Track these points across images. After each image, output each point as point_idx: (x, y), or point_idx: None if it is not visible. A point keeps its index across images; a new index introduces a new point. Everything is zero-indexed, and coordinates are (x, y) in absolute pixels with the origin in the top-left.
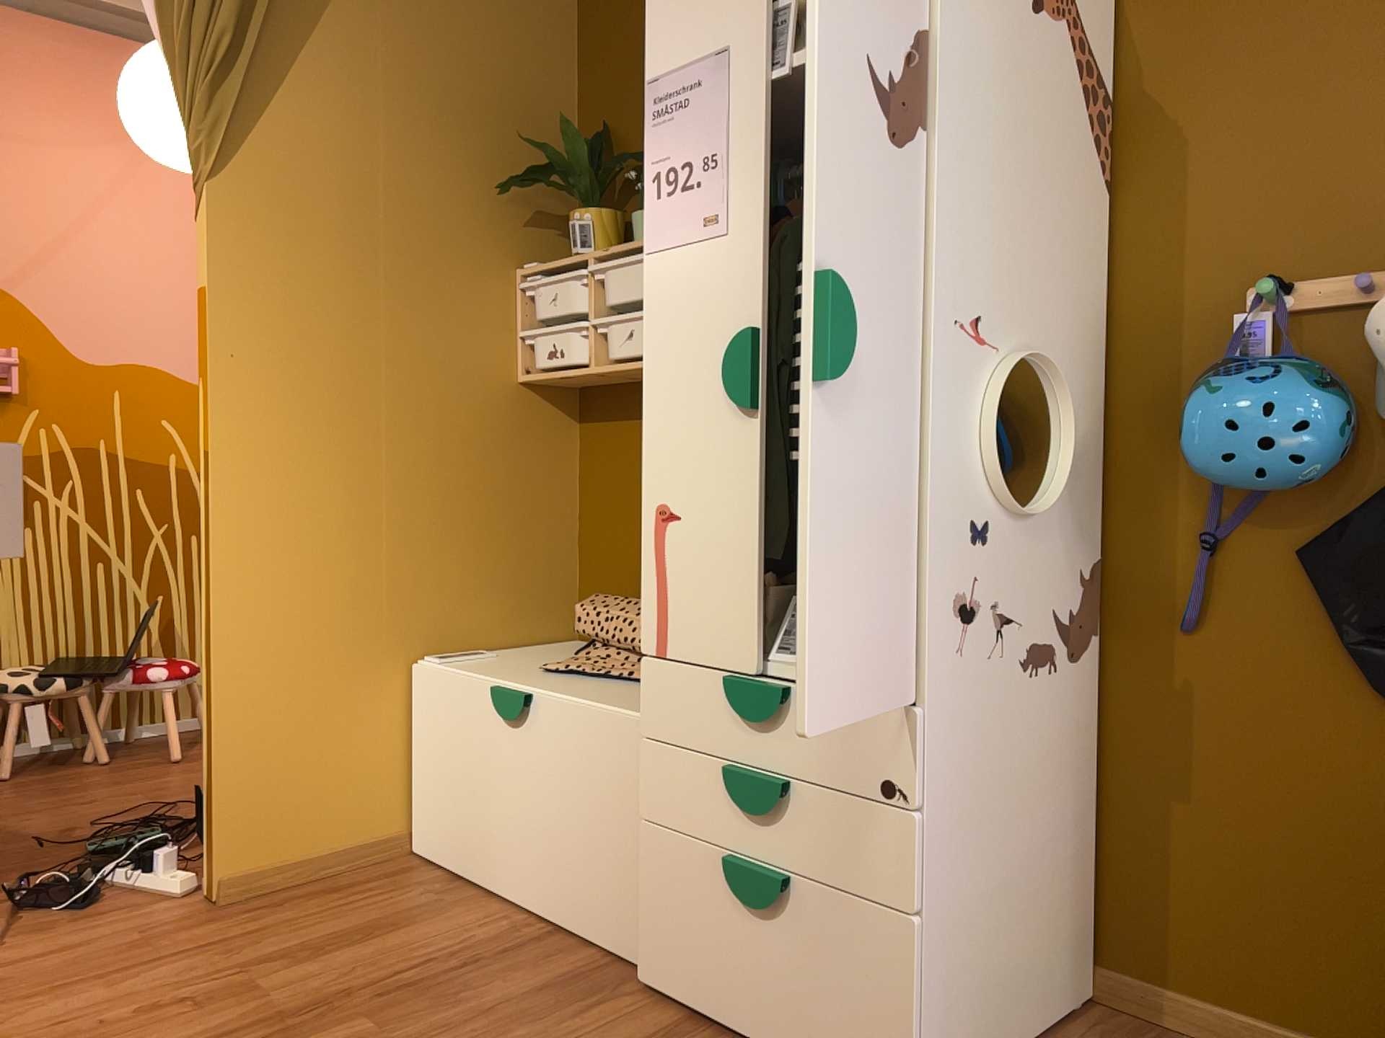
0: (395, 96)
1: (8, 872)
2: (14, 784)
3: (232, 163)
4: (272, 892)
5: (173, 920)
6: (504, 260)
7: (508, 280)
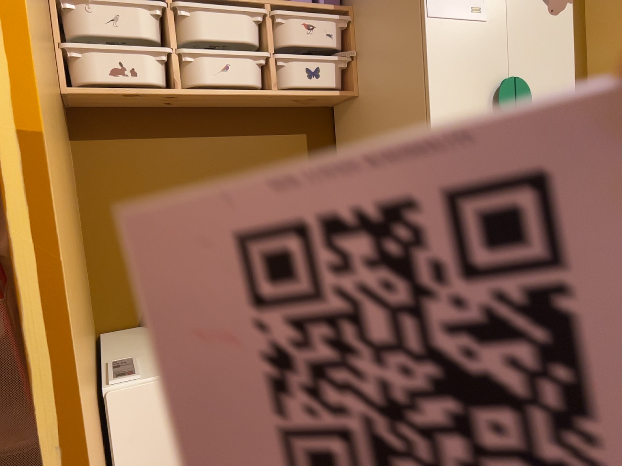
0: None
1: None
2: None
3: None
4: None
5: None
6: None
7: None
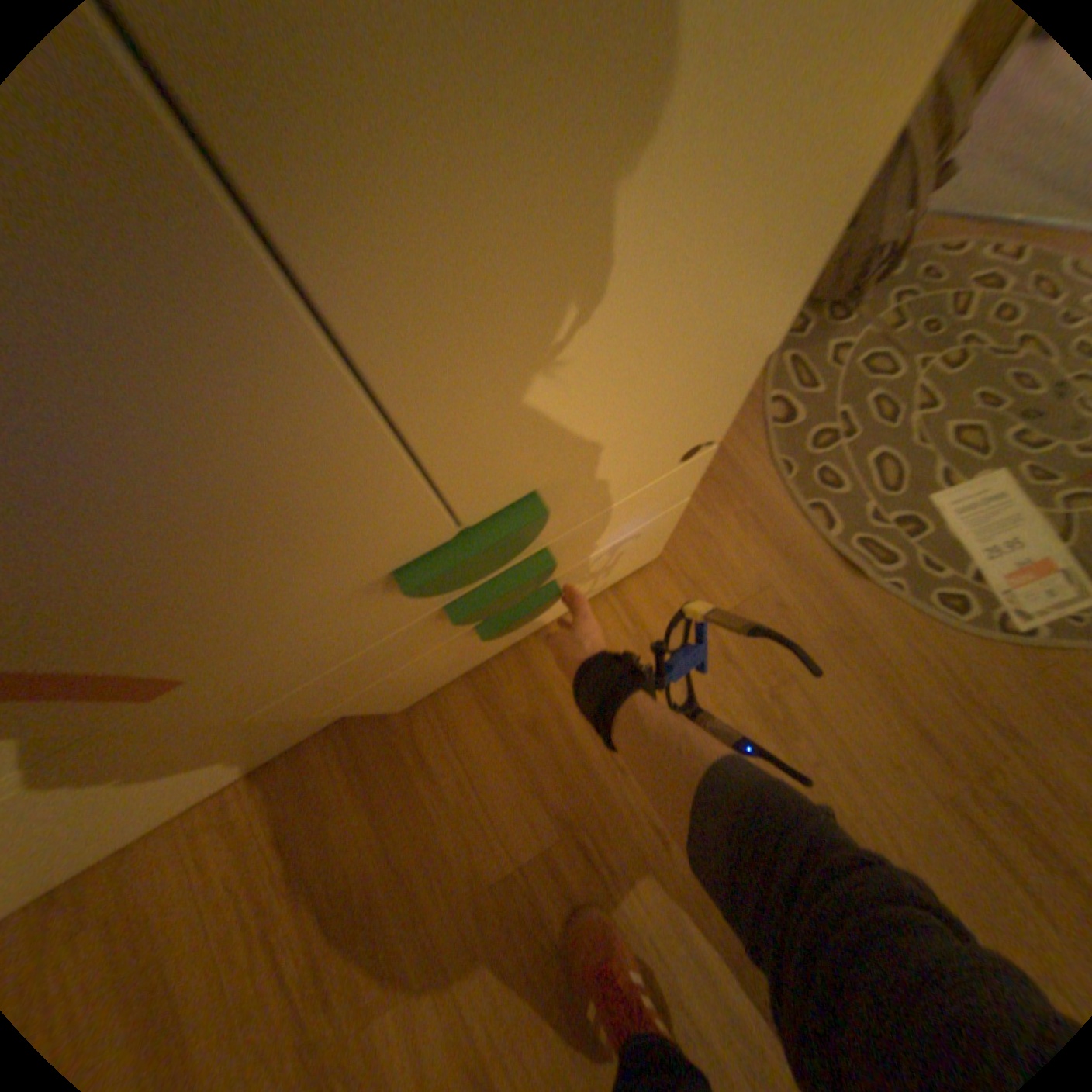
0: None
1: None
2: None
3: None
4: None
5: None
6: None
7: None
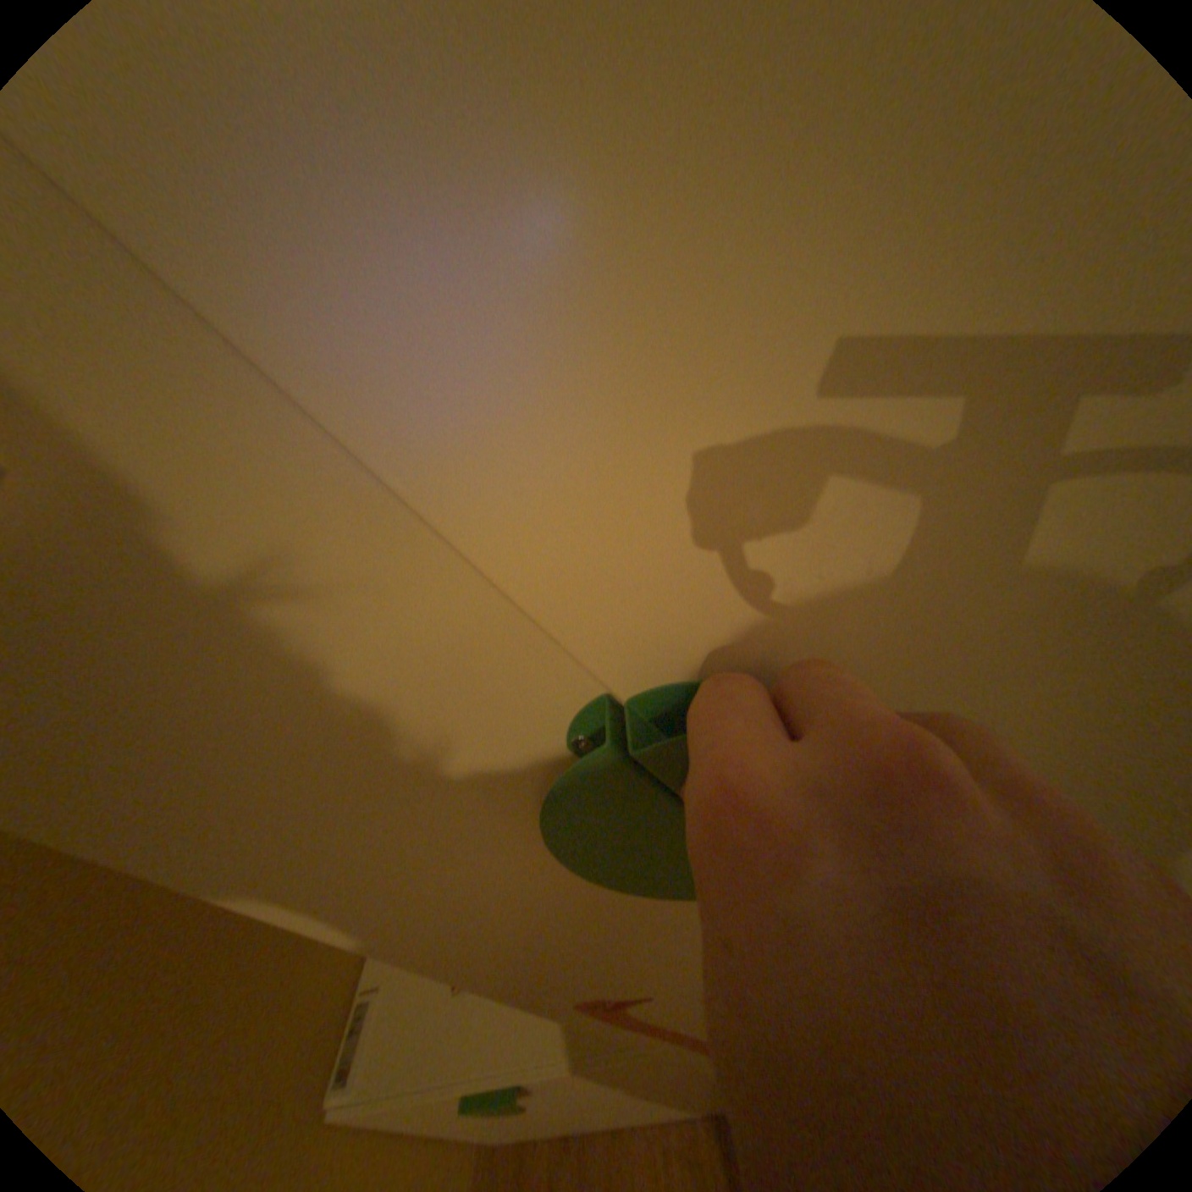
0: None
1: None
2: None
3: None
4: None
5: None
6: None
7: None
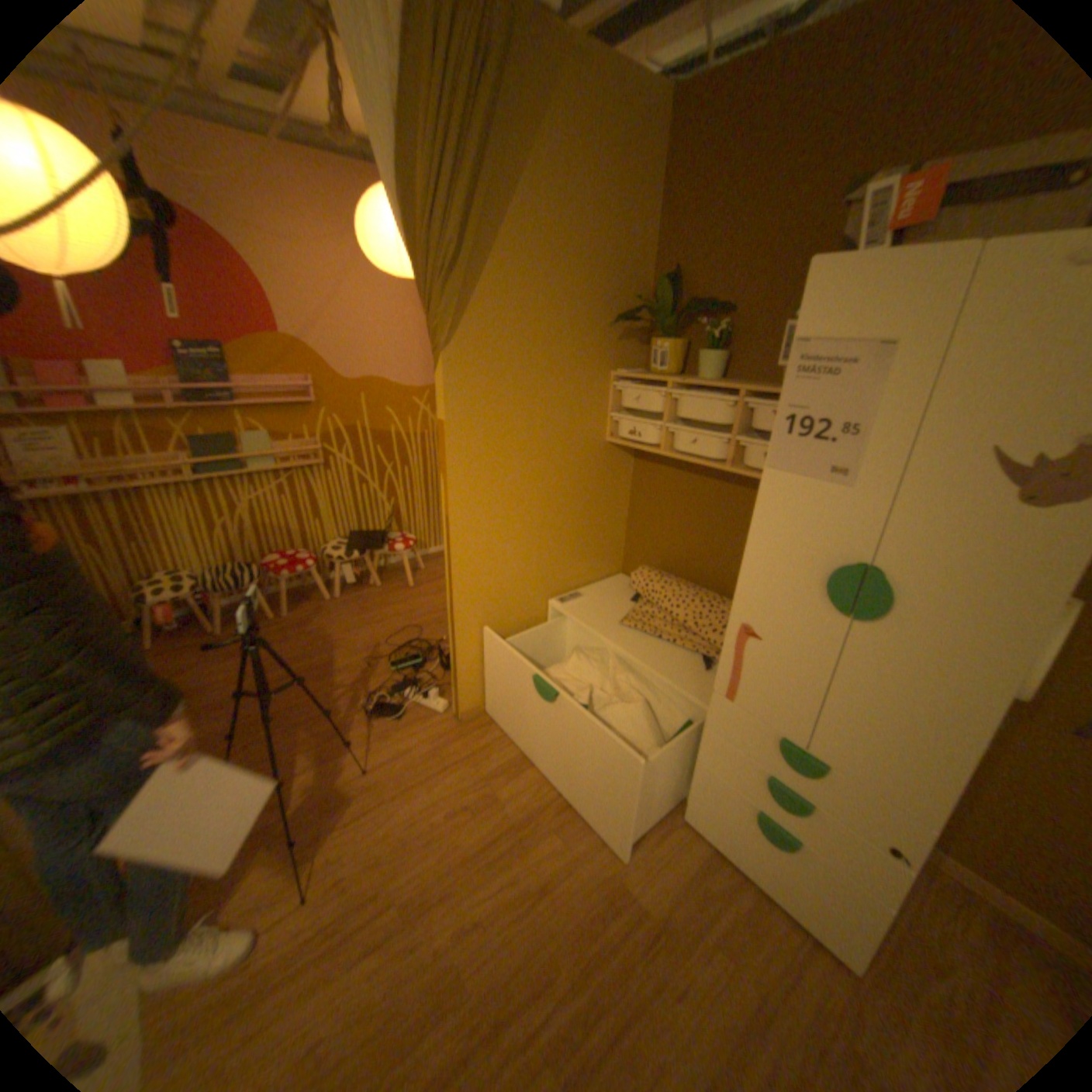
0: (549, 262)
1: (360, 684)
2: (343, 605)
3: (454, 335)
4: (485, 714)
5: (445, 735)
6: (604, 366)
7: (606, 380)
